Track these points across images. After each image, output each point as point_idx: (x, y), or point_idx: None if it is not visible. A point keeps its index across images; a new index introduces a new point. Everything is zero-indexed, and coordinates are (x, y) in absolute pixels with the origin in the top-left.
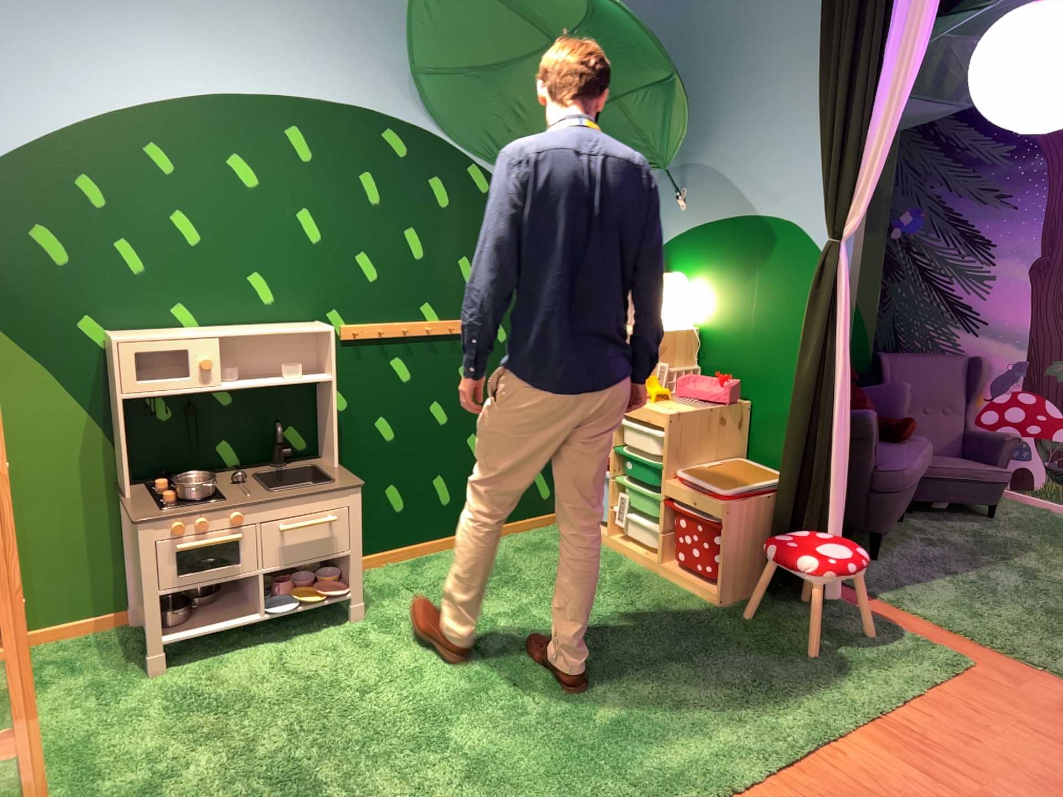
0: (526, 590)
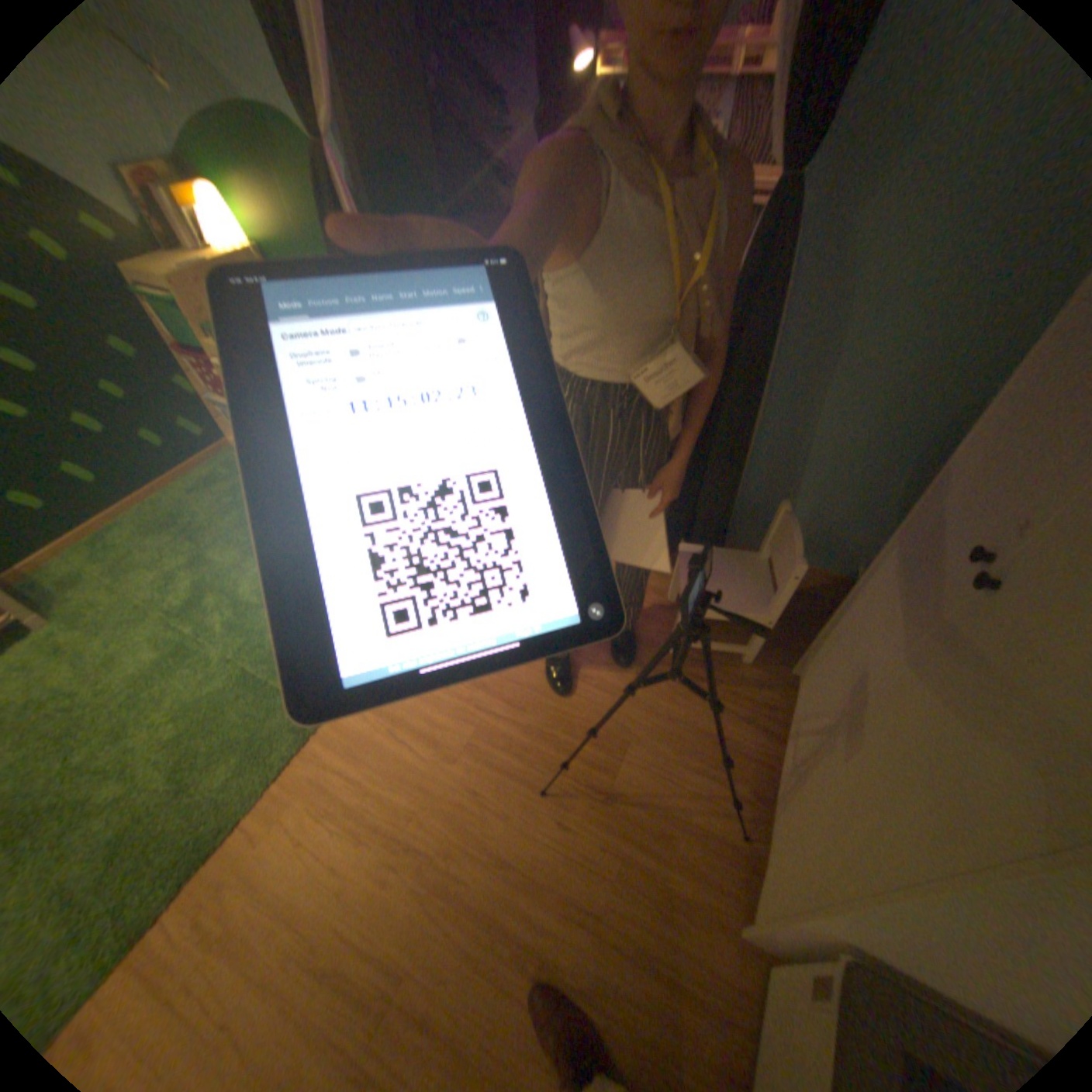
0: (201, 534)
